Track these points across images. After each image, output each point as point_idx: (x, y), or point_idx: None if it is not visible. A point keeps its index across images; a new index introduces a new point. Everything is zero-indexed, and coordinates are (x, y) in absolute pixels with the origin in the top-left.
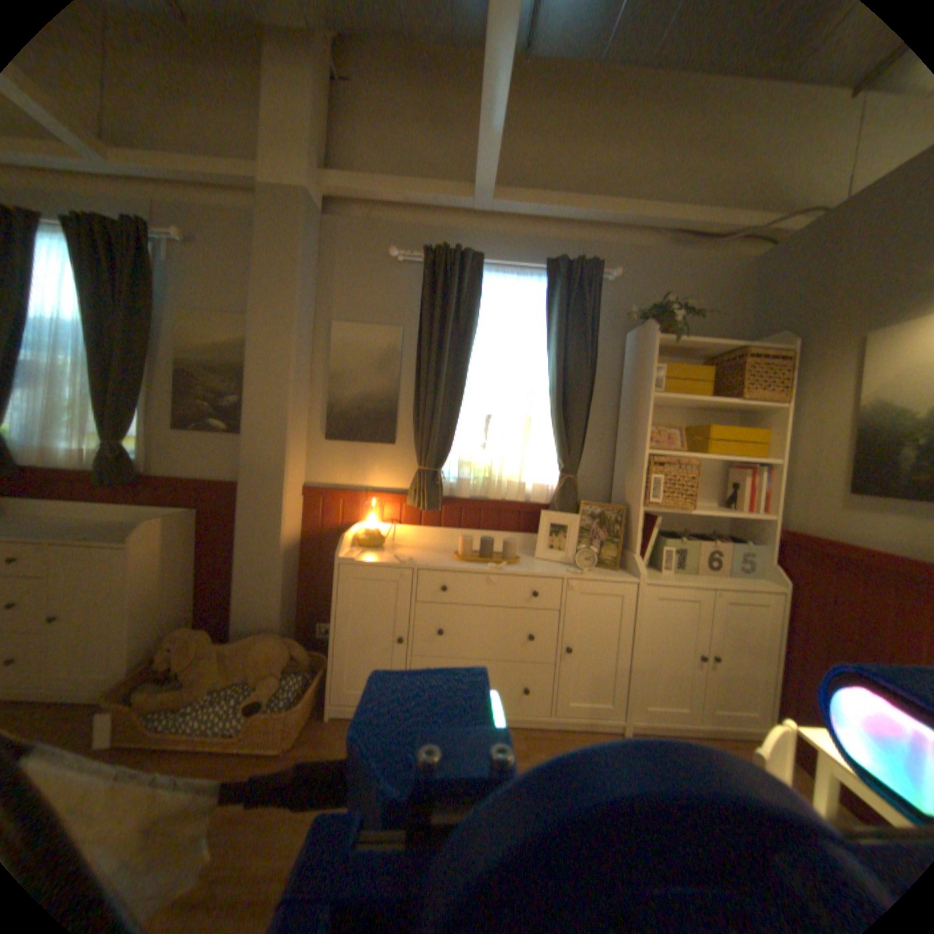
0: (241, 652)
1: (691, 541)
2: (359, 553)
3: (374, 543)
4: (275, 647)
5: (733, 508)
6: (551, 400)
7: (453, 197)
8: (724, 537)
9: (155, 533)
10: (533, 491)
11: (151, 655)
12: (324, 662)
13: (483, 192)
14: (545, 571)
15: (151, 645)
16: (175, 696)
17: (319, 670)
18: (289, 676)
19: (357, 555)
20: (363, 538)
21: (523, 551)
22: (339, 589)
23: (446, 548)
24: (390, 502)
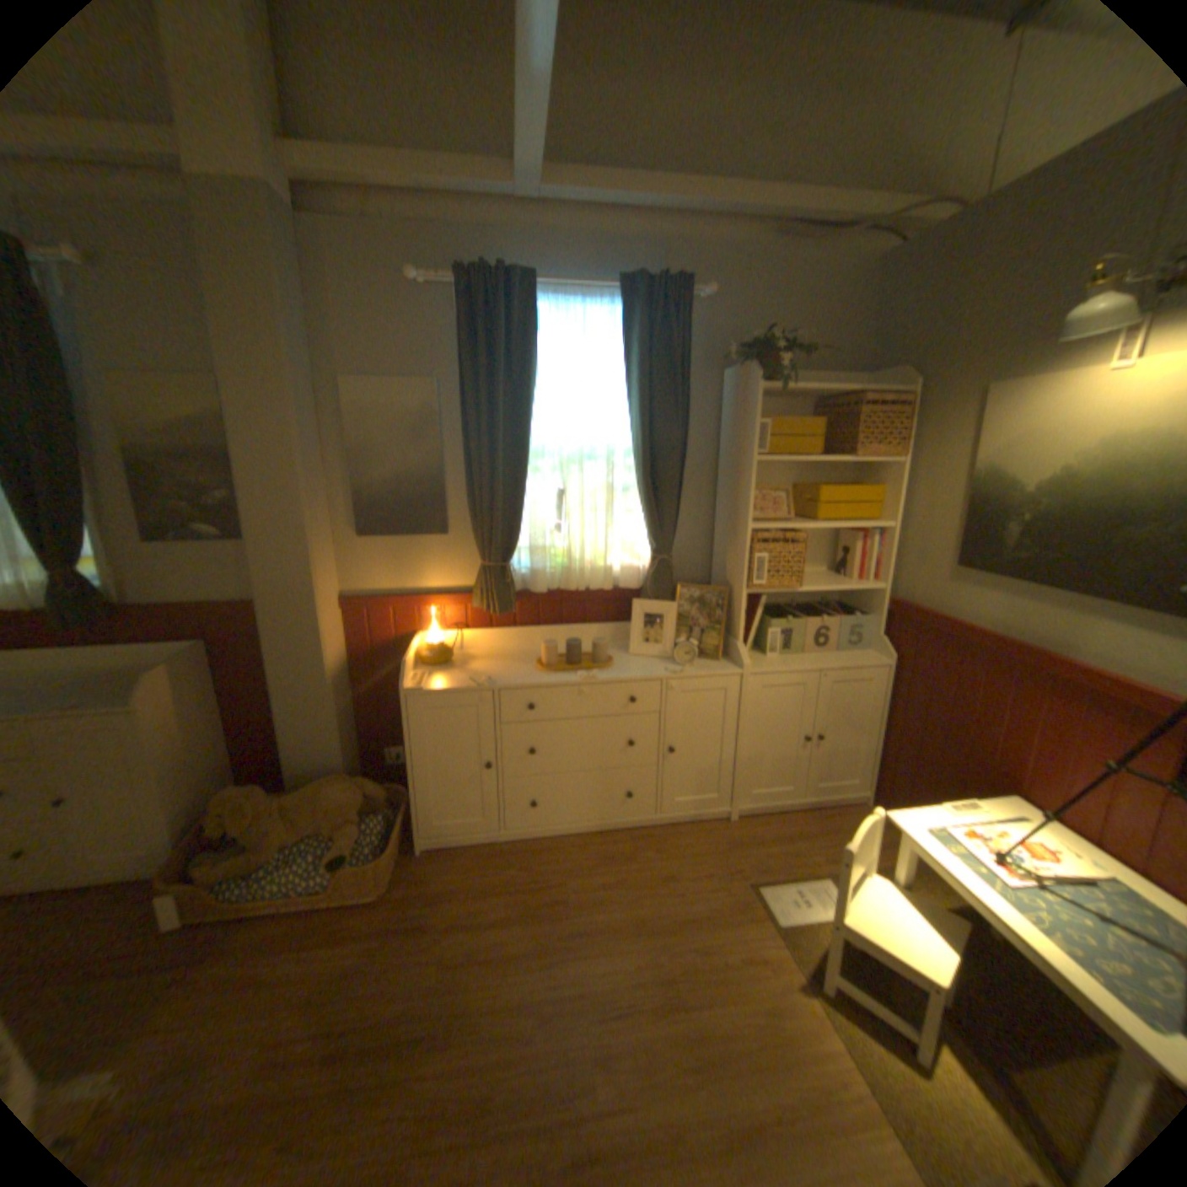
0: (305, 804)
1: (797, 619)
2: (425, 678)
3: (440, 661)
4: (344, 792)
5: (842, 575)
6: (636, 466)
7: (483, 180)
8: (831, 606)
9: (158, 681)
10: (621, 574)
11: (192, 818)
12: (403, 795)
13: (525, 176)
14: (641, 673)
15: (190, 808)
16: (239, 863)
17: (397, 803)
18: (367, 819)
19: (423, 683)
20: (426, 657)
21: (614, 644)
22: (408, 720)
23: (526, 652)
24: (451, 607)
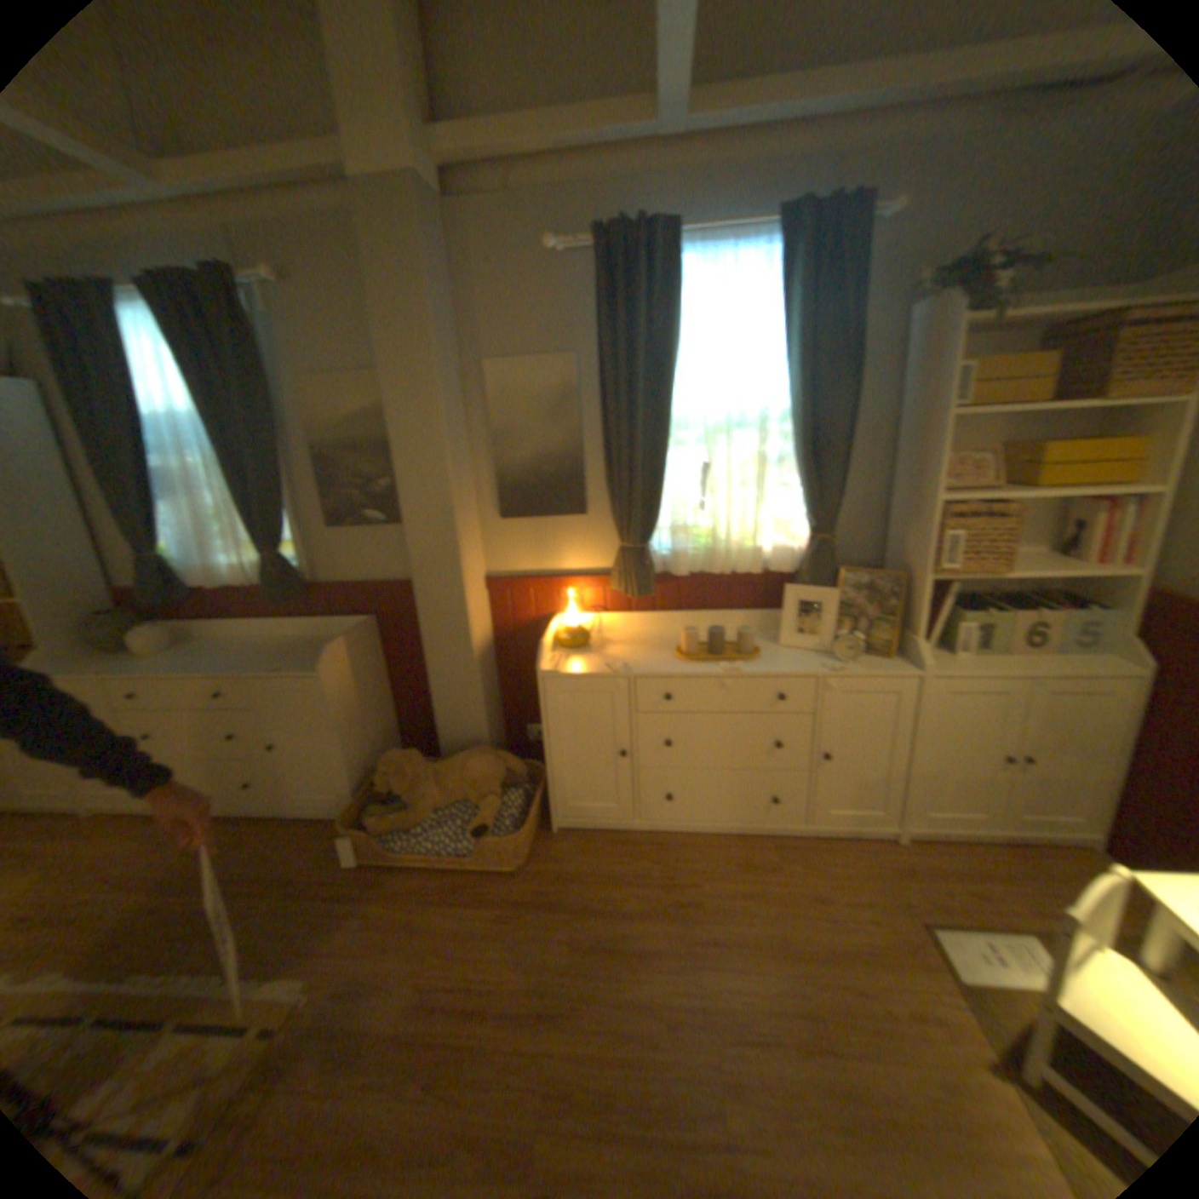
0: (457, 771)
1: (1003, 612)
2: (563, 661)
3: (578, 644)
4: (490, 764)
5: (1074, 557)
6: (795, 431)
7: (625, 123)
8: (1055, 596)
9: (341, 651)
10: (774, 556)
11: (369, 772)
12: (544, 772)
13: (671, 107)
14: (794, 669)
15: (367, 763)
16: (403, 818)
17: (539, 779)
18: (510, 792)
19: (562, 666)
20: (565, 639)
21: (764, 633)
22: (547, 701)
23: (666, 638)
24: (590, 589)
